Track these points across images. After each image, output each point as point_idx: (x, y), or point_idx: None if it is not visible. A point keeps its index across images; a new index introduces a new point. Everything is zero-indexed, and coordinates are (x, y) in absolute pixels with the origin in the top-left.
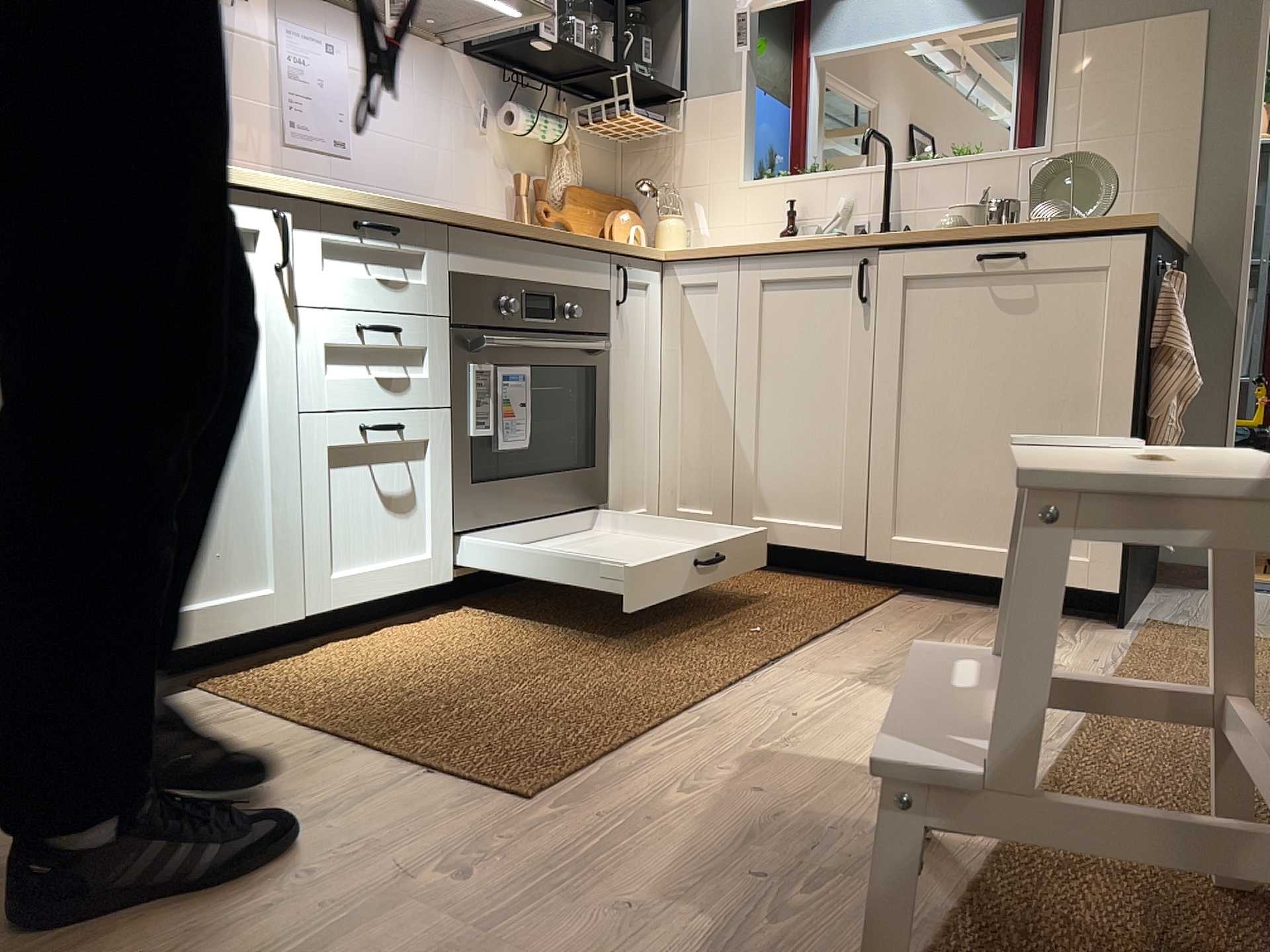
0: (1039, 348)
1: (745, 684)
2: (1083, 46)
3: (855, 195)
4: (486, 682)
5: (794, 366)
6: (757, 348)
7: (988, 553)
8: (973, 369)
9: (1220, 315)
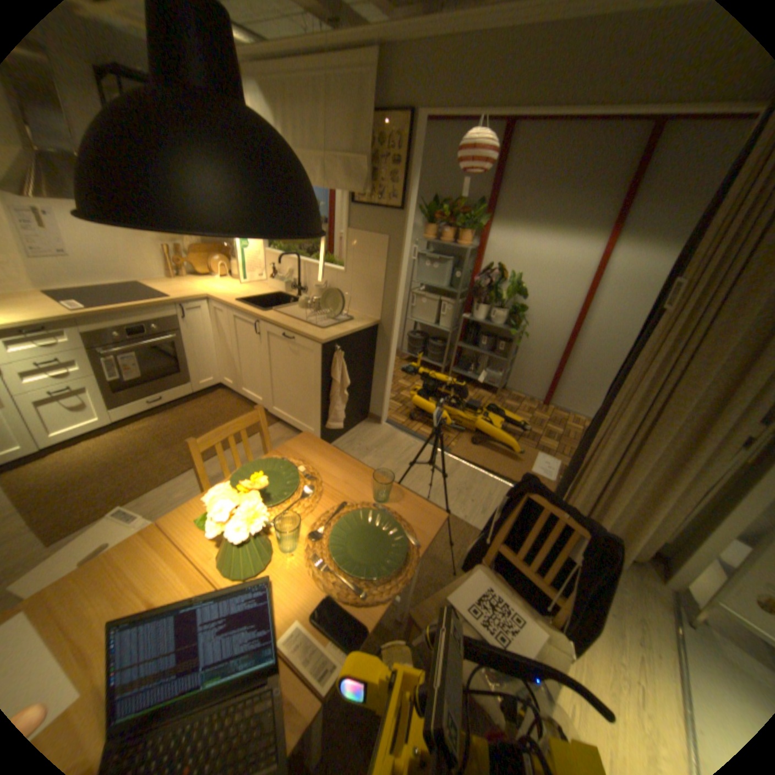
0: (301, 367)
1: (168, 482)
2: (356, 235)
3: (294, 267)
4: (89, 477)
5: (246, 347)
6: (236, 337)
7: (293, 420)
8: (287, 367)
9: (387, 345)
